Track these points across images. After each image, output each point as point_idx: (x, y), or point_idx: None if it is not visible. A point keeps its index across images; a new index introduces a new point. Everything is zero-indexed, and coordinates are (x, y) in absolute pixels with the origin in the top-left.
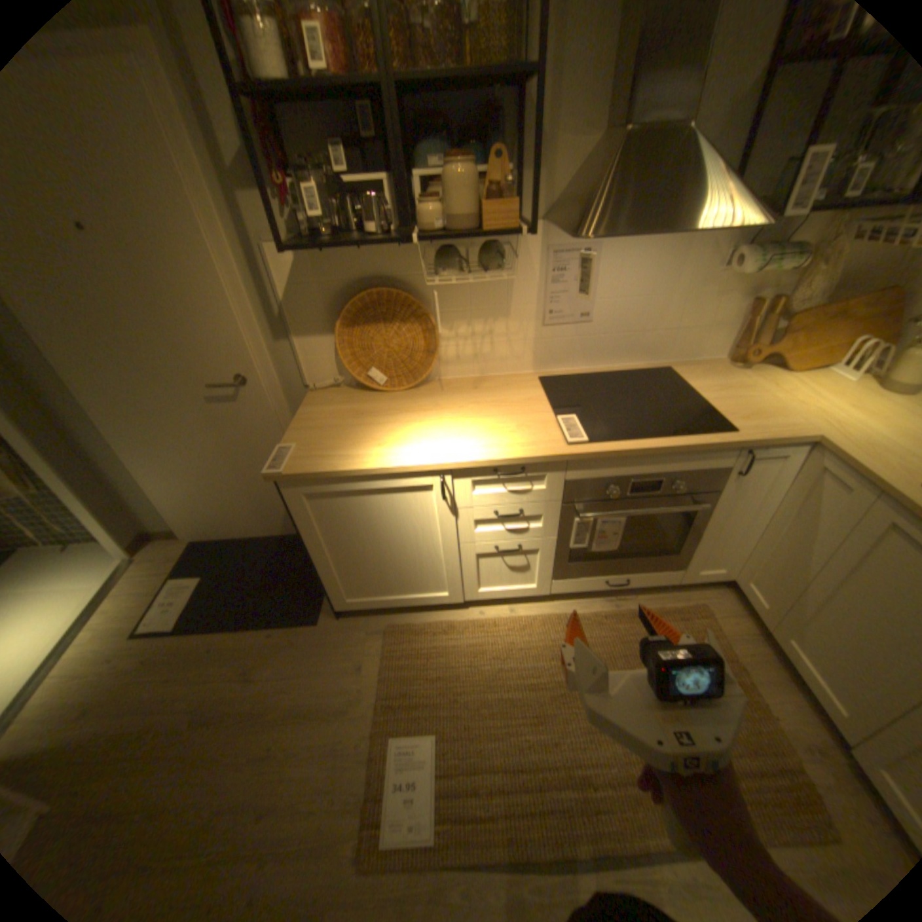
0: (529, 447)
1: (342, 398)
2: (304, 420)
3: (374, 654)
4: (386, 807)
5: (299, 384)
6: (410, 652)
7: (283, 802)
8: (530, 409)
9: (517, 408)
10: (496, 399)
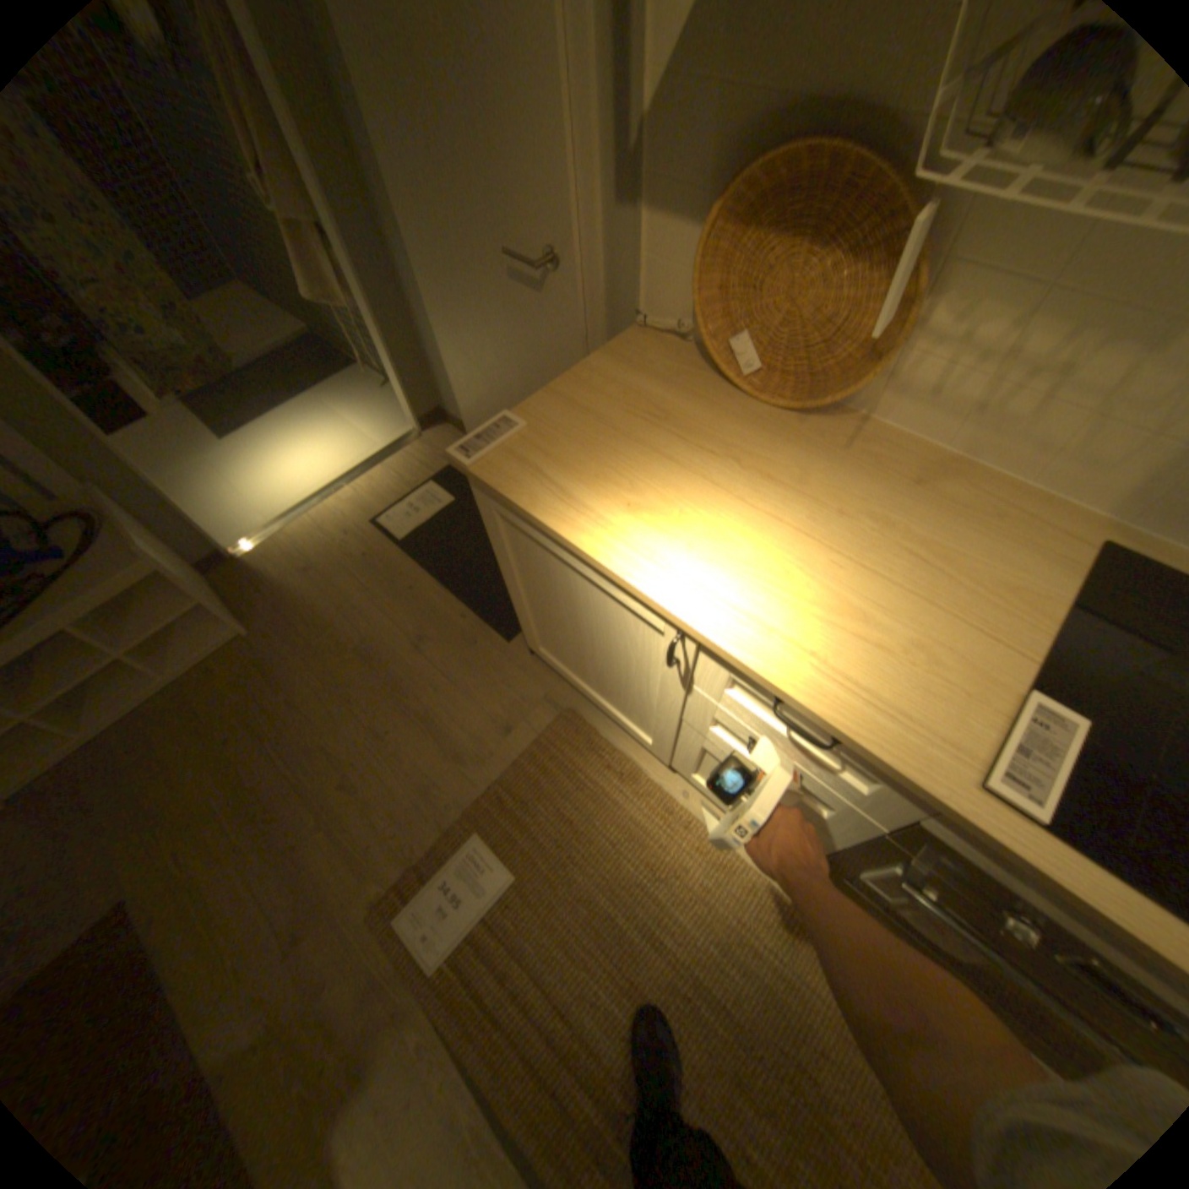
0: (883, 724)
1: (665, 368)
2: (575, 384)
3: (533, 731)
4: (421, 899)
5: (629, 305)
6: (565, 765)
7: (362, 796)
8: (990, 623)
9: (963, 598)
10: (938, 542)
